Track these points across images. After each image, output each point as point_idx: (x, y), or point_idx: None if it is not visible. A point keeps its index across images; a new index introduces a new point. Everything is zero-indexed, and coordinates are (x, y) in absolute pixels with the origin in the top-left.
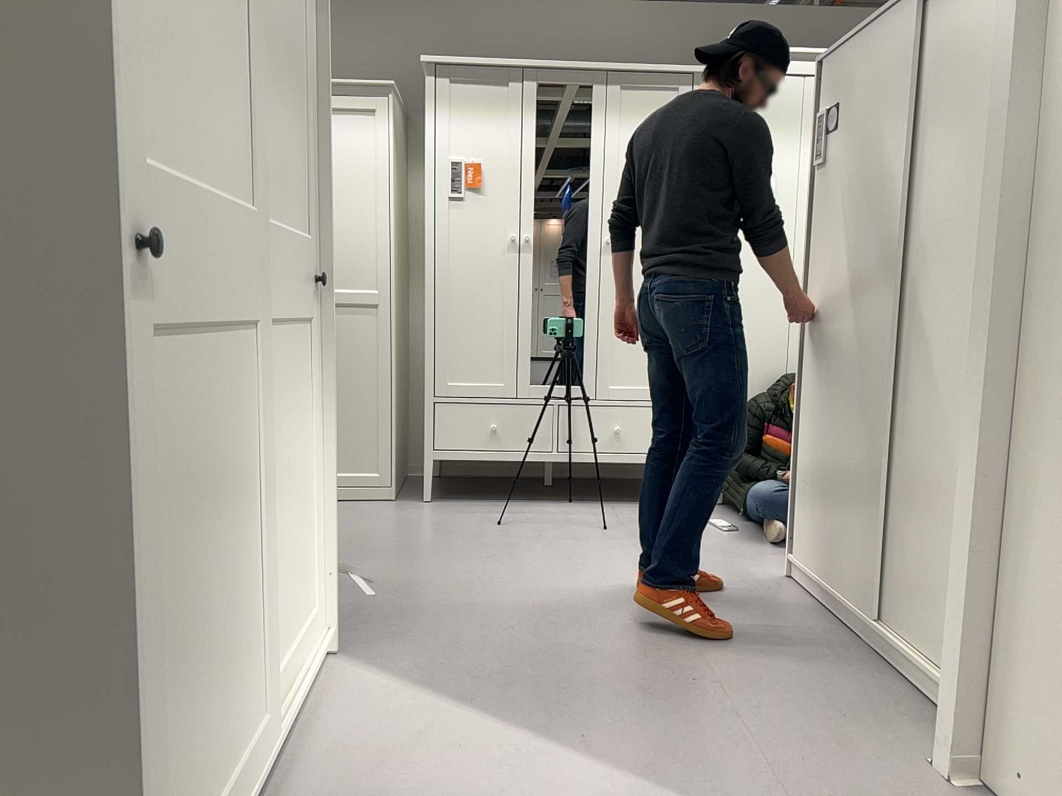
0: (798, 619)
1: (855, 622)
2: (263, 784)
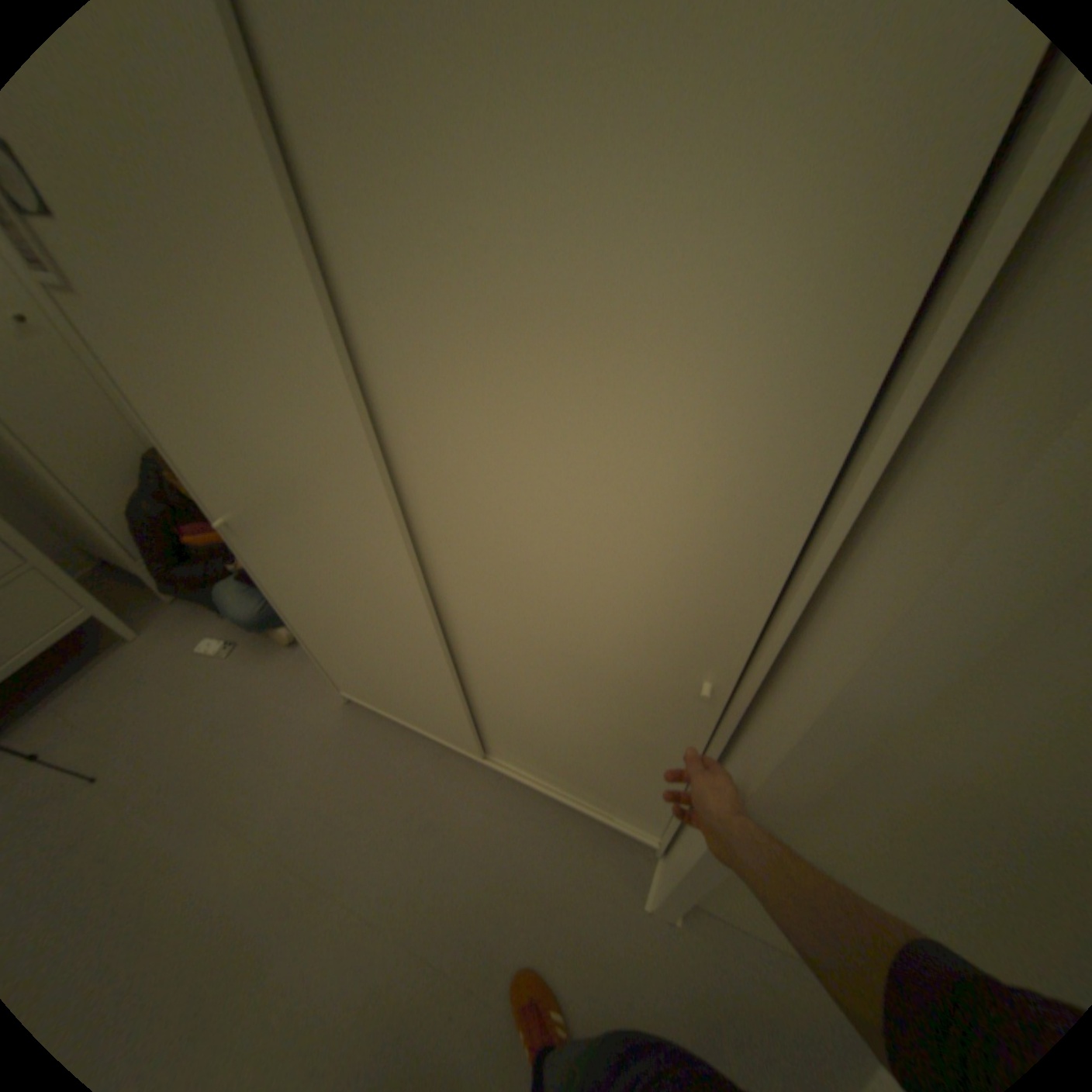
0: (403, 772)
1: (458, 755)
2: None
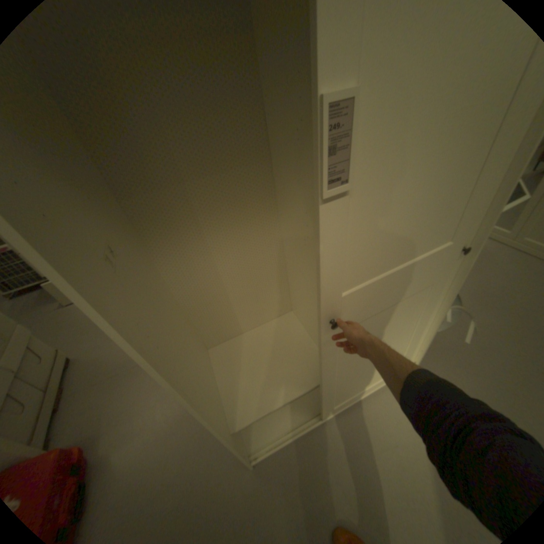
0: None
1: None
2: (333, 416)
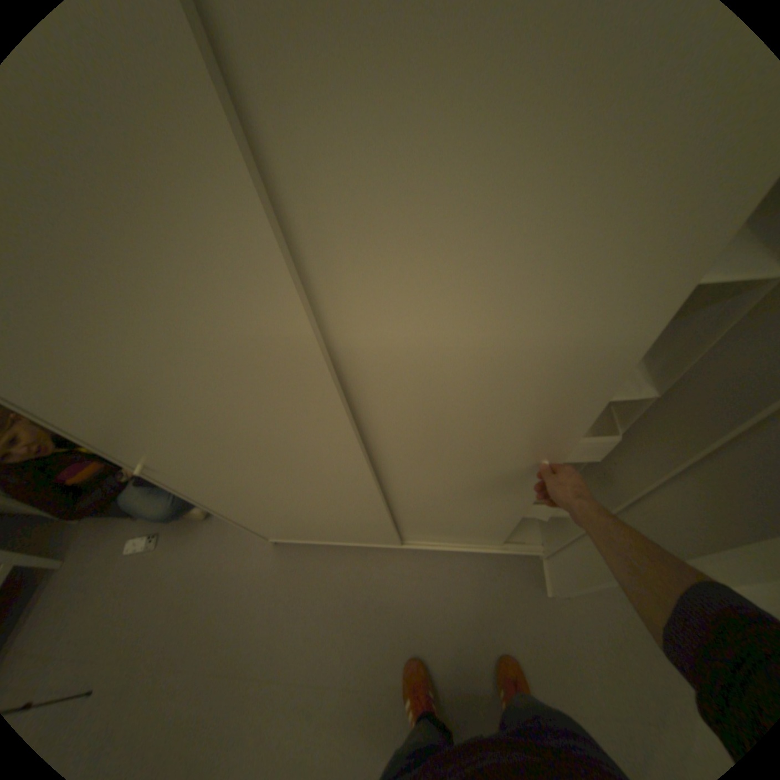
0: (343, 578)
1: (380, 550)
2: None
